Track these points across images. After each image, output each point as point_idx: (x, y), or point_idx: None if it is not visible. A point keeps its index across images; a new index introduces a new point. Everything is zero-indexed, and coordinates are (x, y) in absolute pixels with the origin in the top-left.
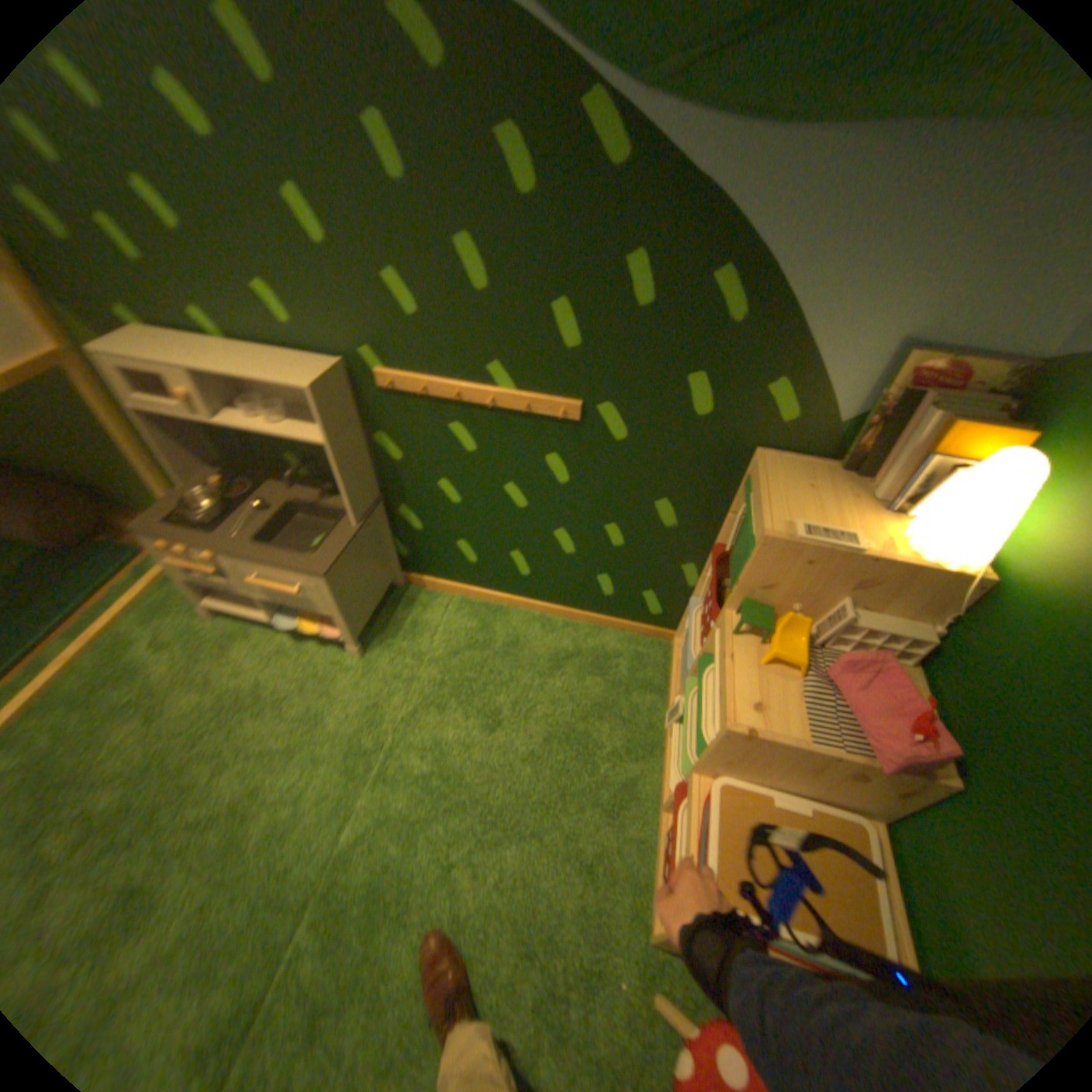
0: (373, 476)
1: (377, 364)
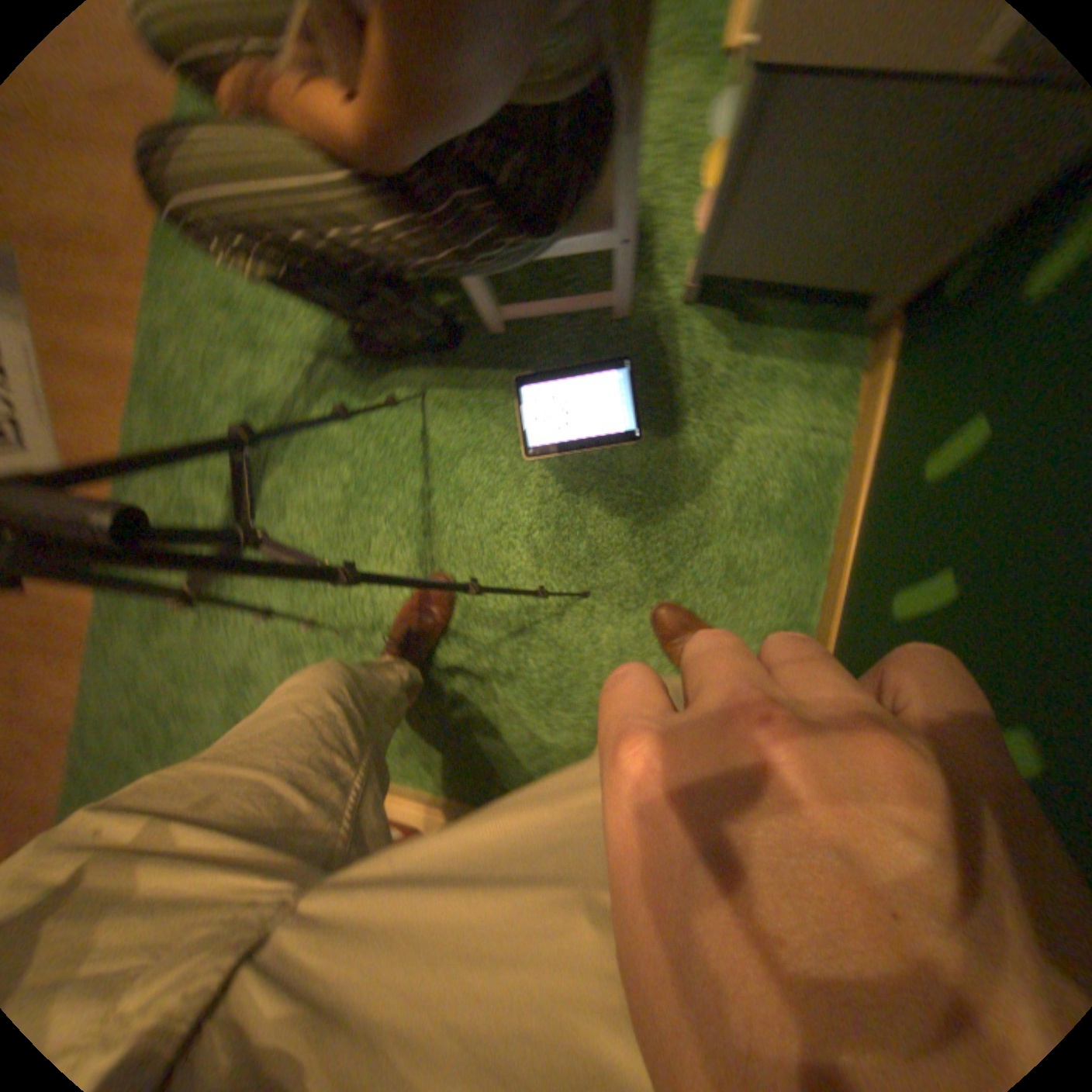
0: None
1: None
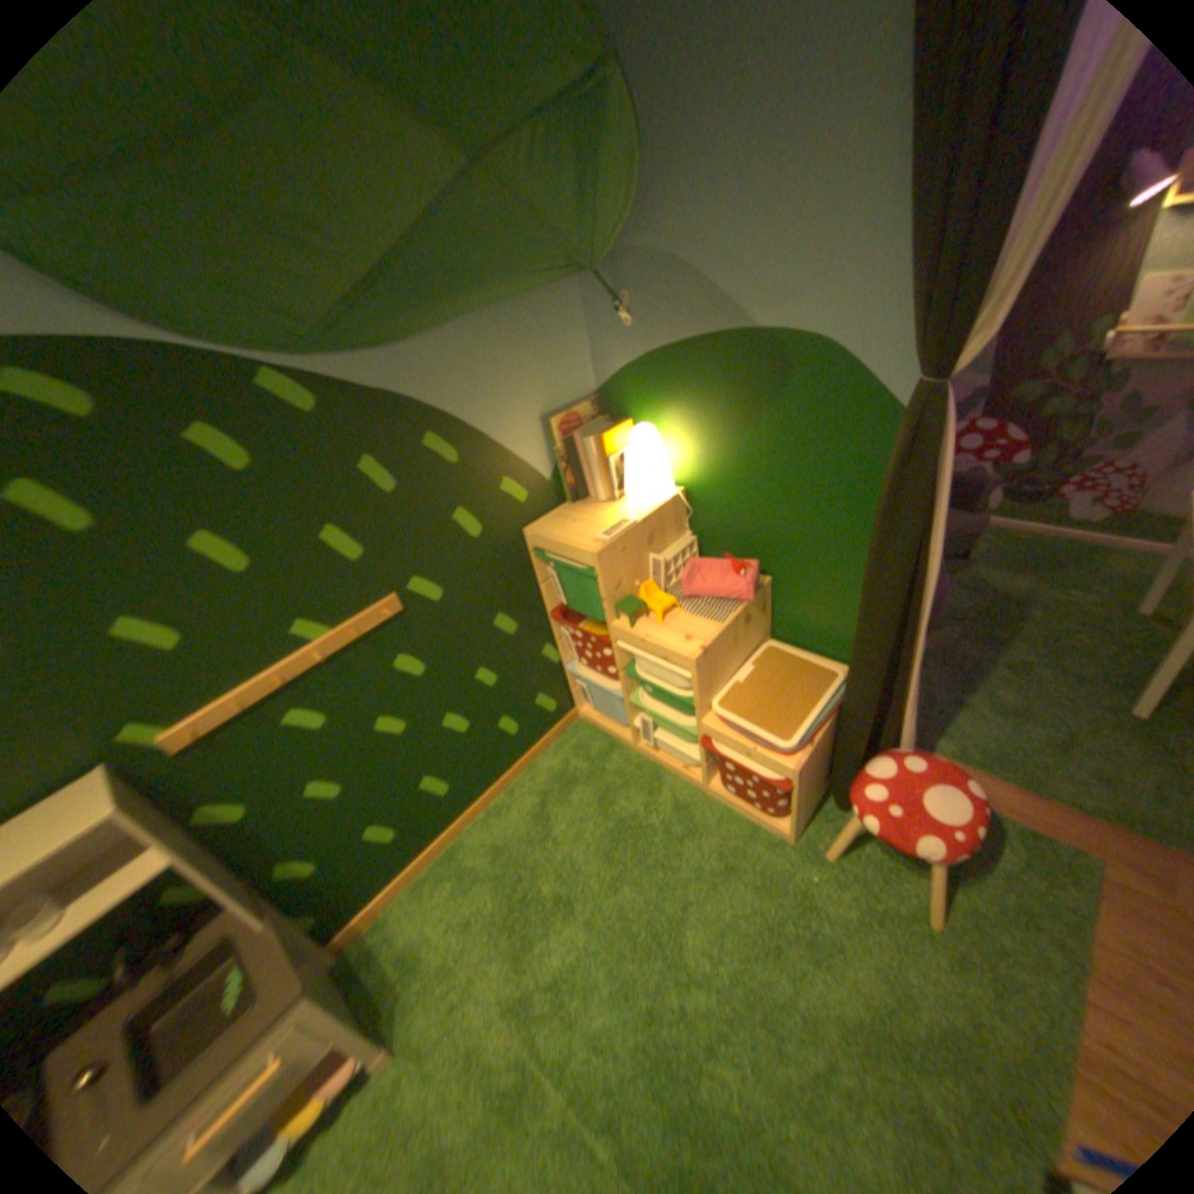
0: (219, 869)
1: (155, 731)
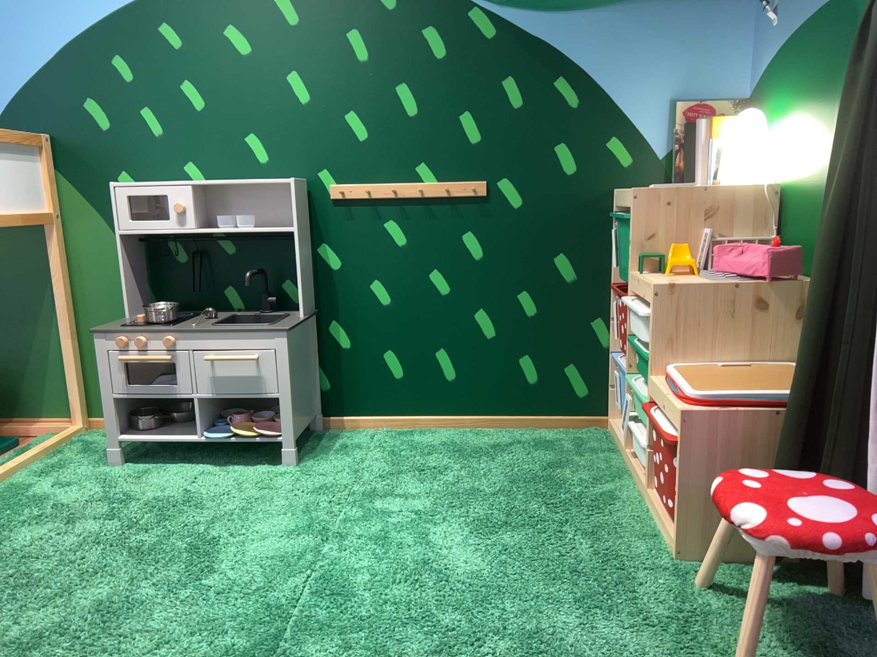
0: (308, 289)
1: (330, 180)
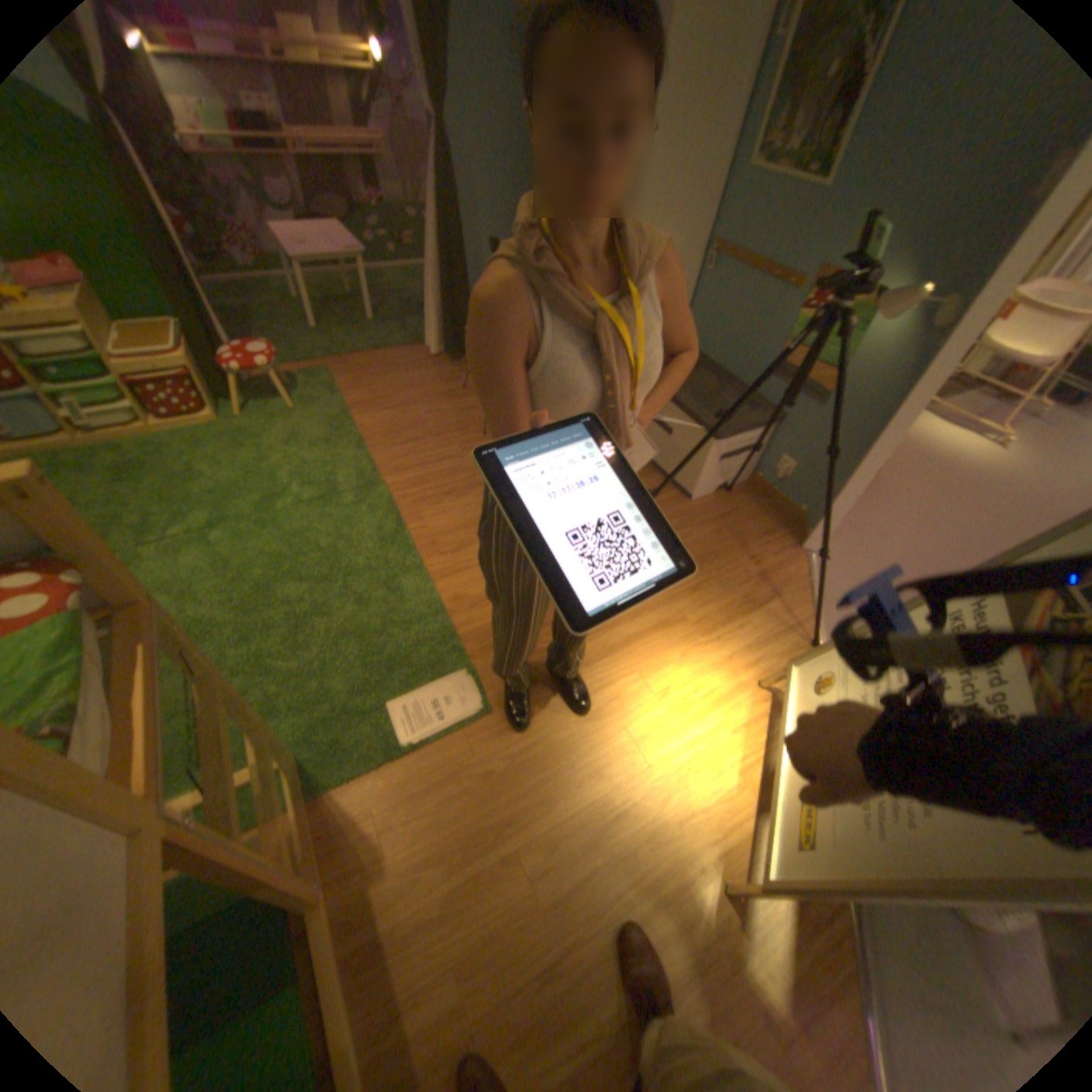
0: None
1: None
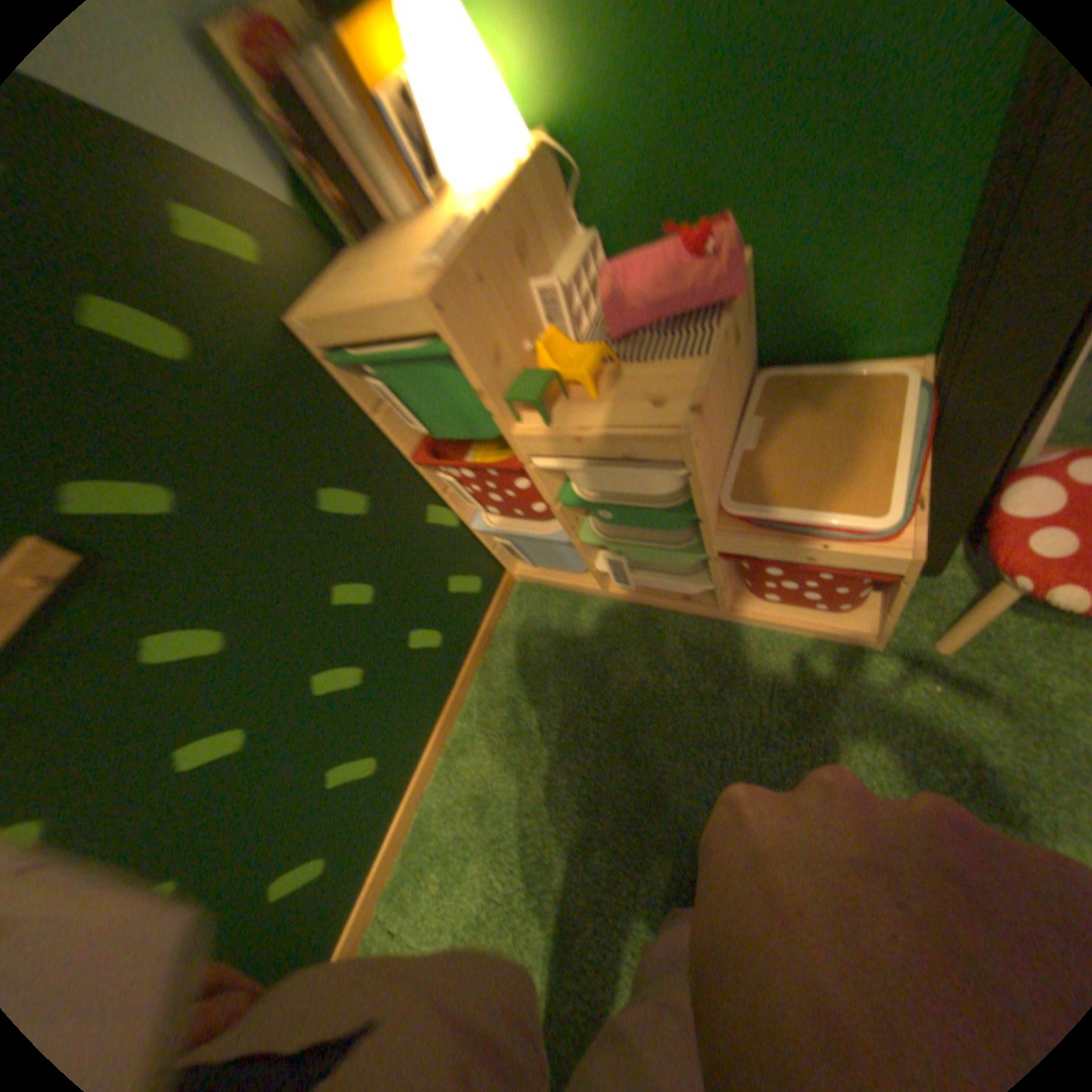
0: None
1: None
